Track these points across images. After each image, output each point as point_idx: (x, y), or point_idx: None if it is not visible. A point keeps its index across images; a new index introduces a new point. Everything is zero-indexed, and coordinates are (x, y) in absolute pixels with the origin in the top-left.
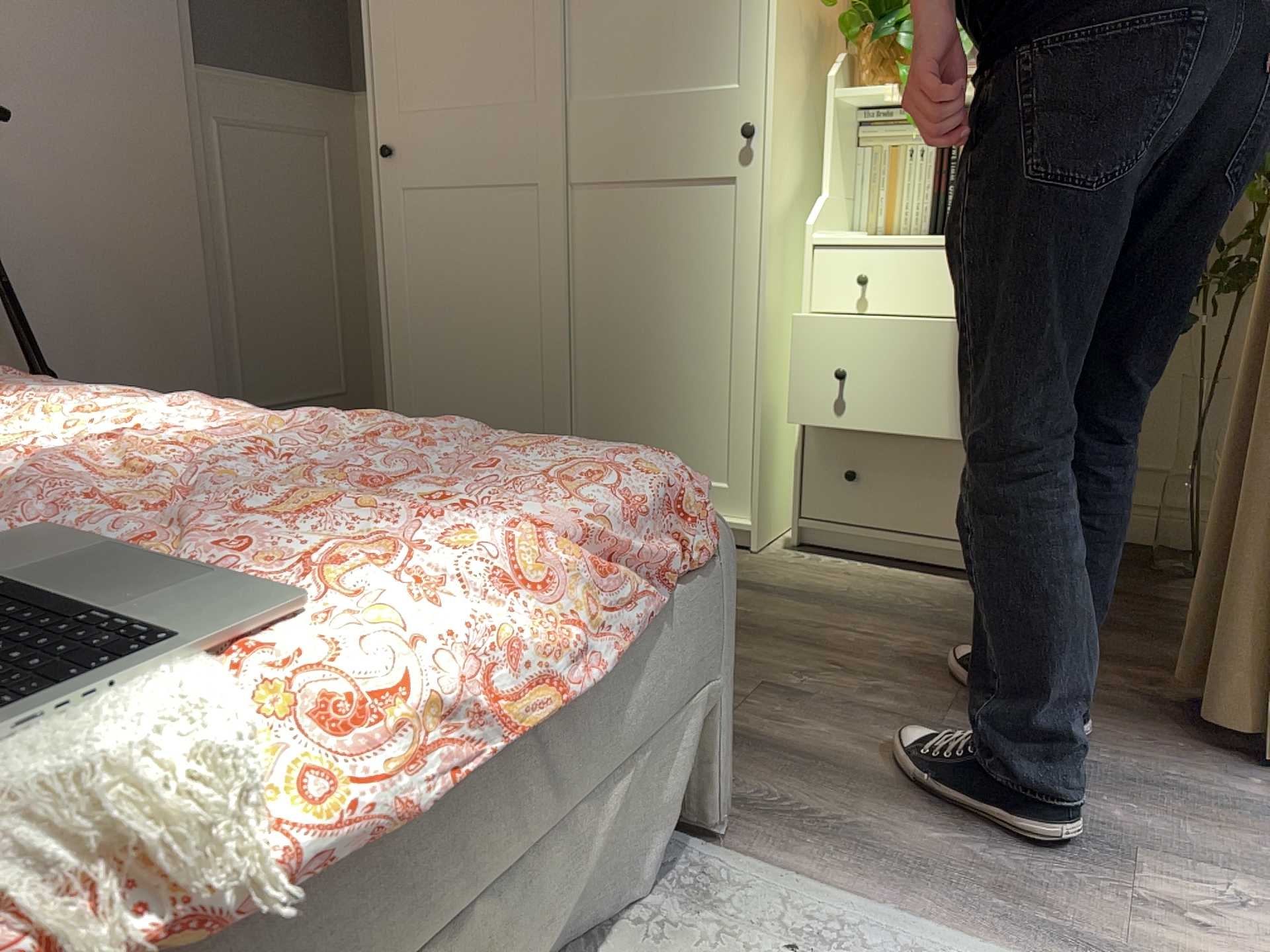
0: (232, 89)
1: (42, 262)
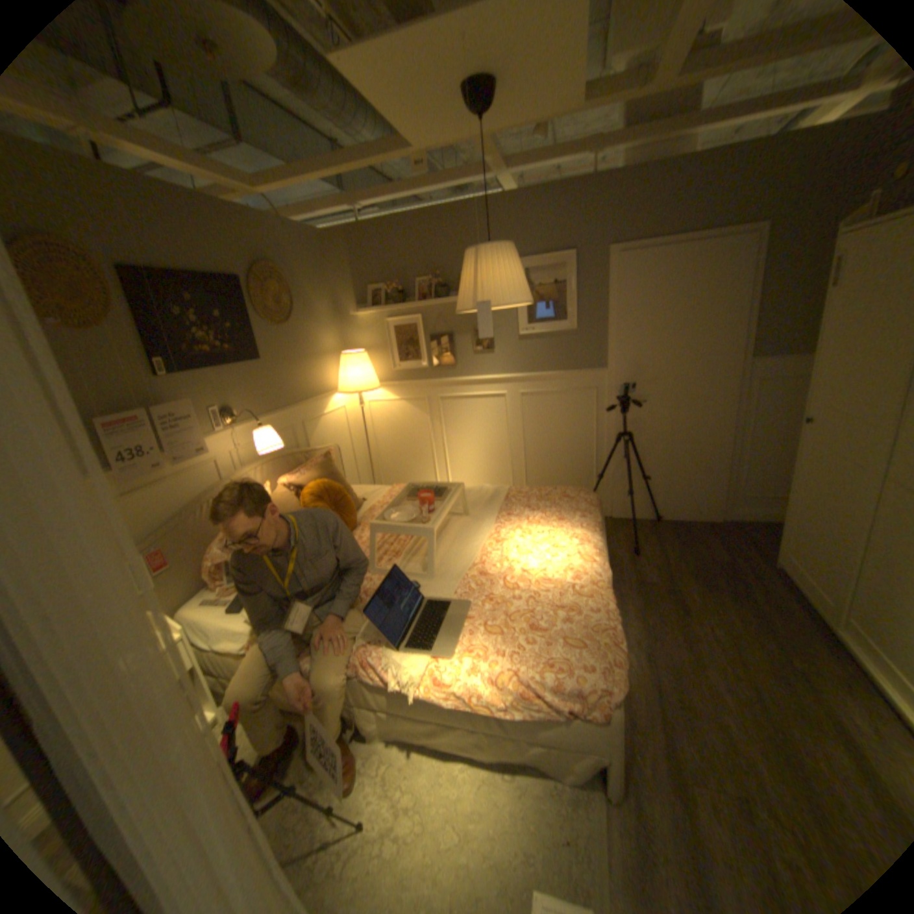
0: (771, 364)
1: (659, 439)
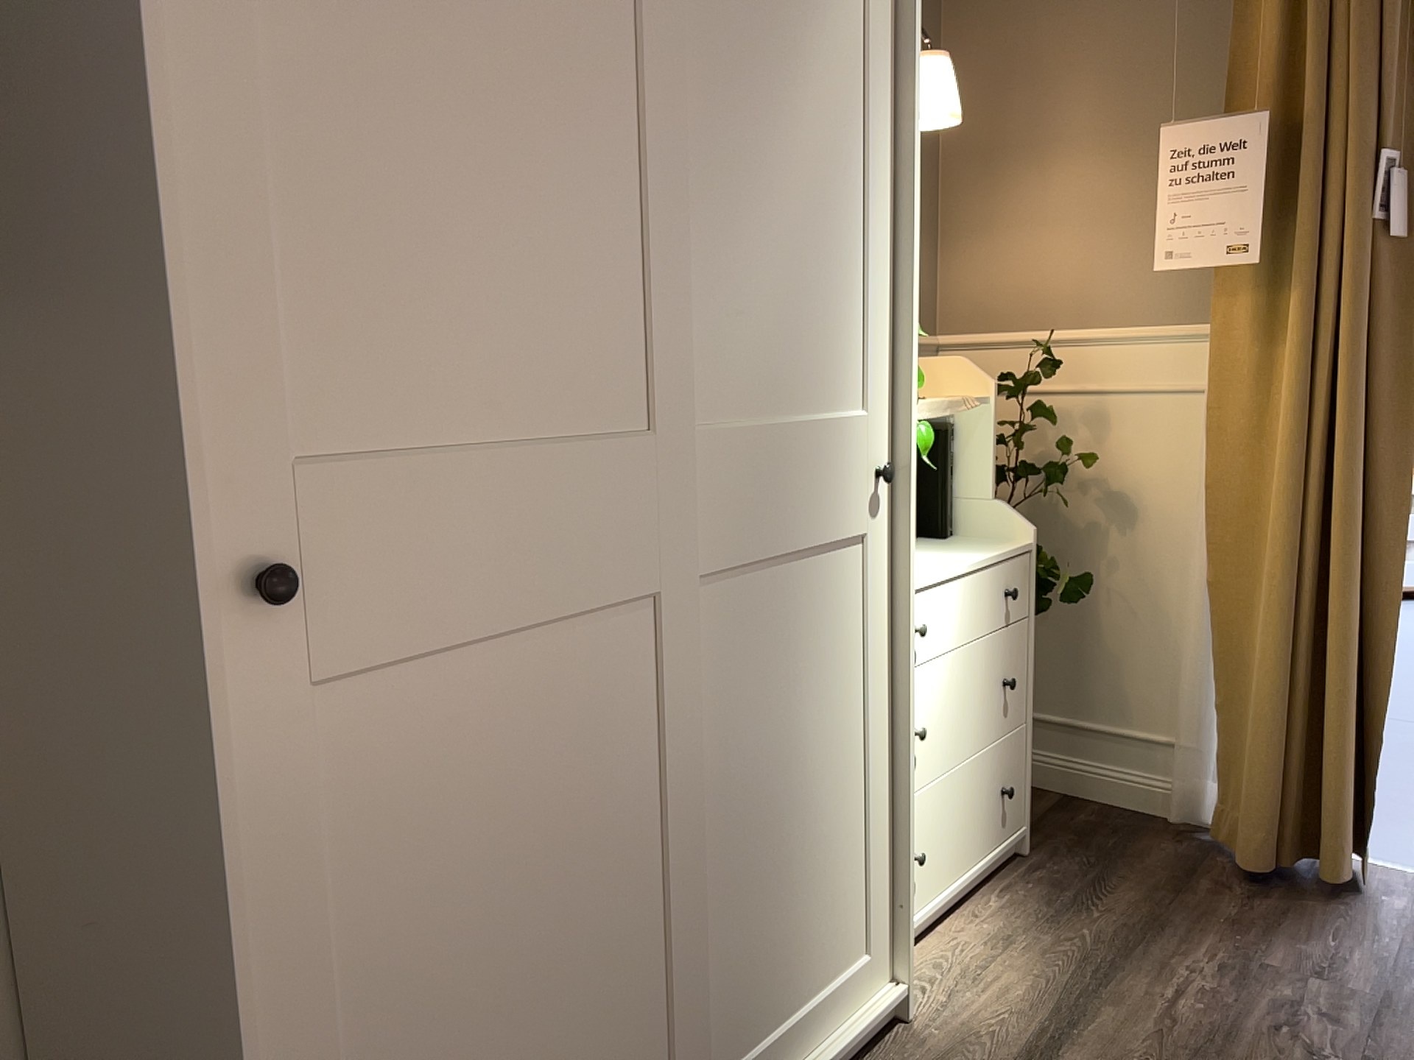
0: None
1: None
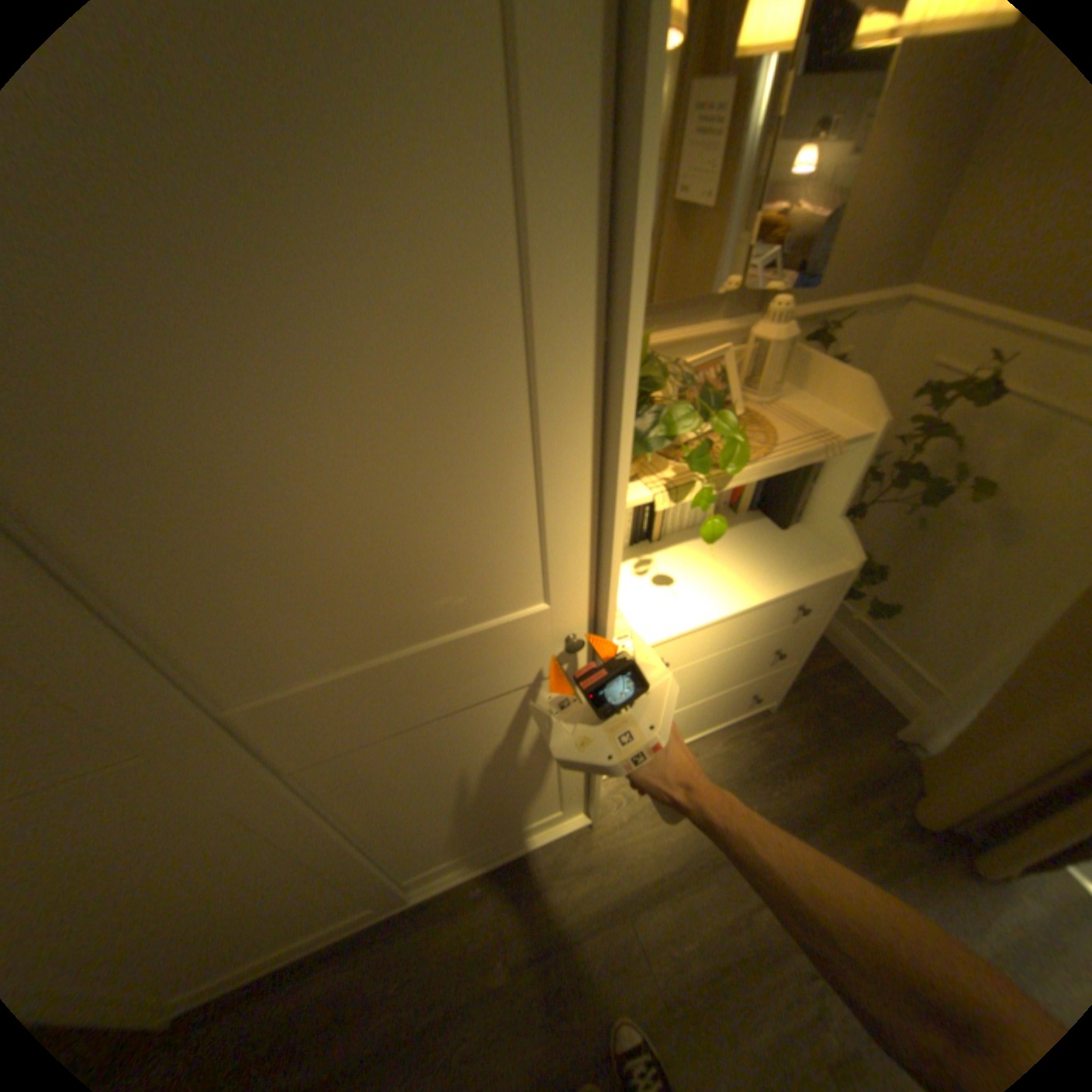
0: None
1: None
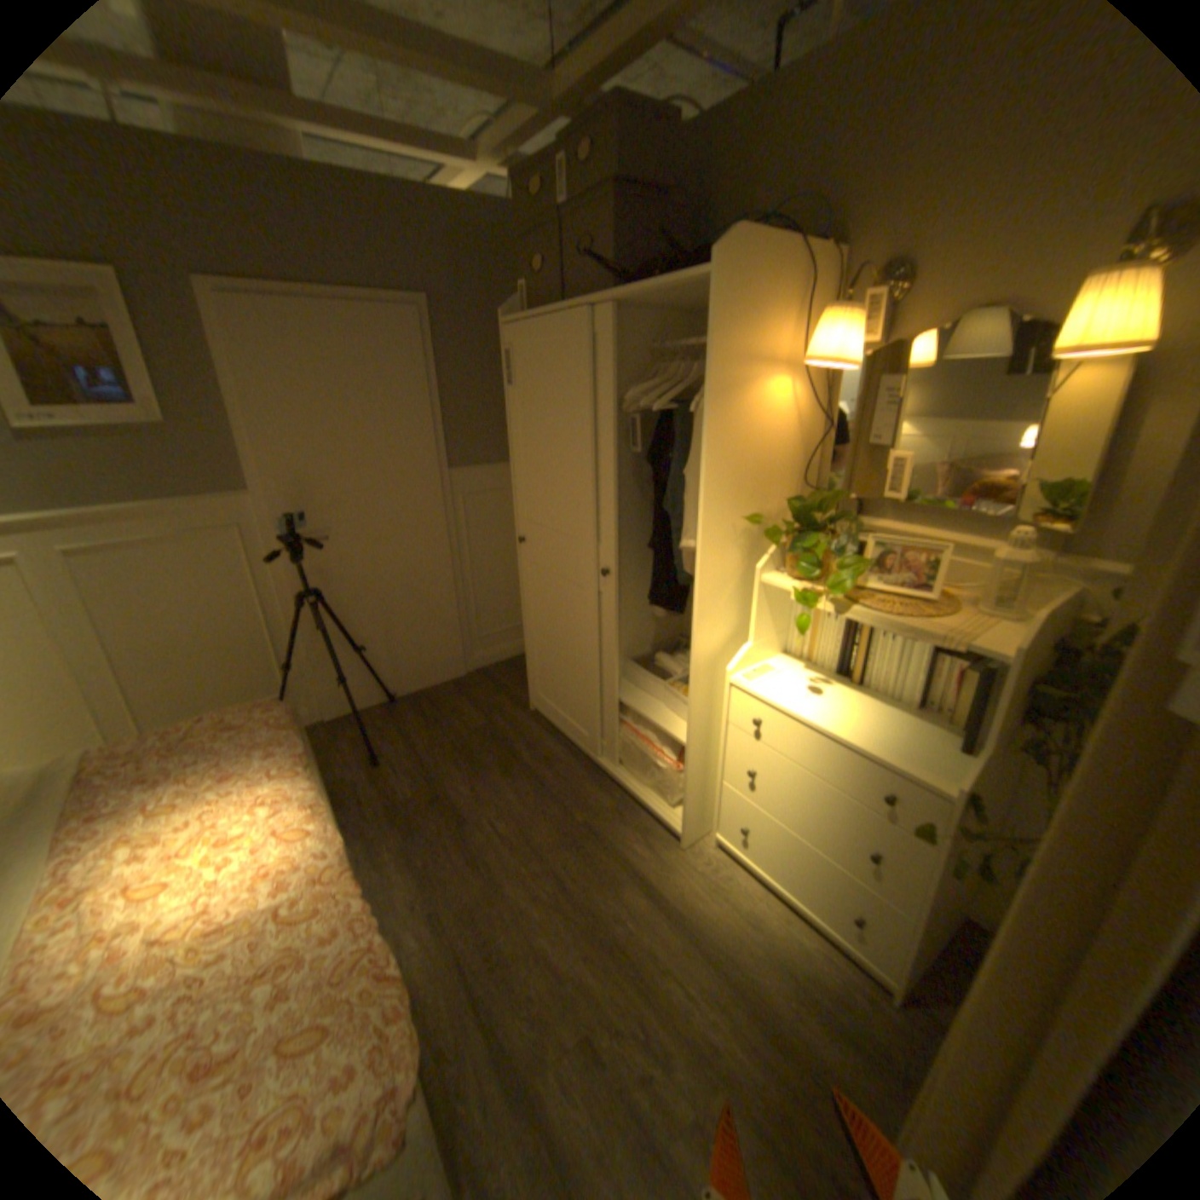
0: (469, 476)
1: (362, 589)
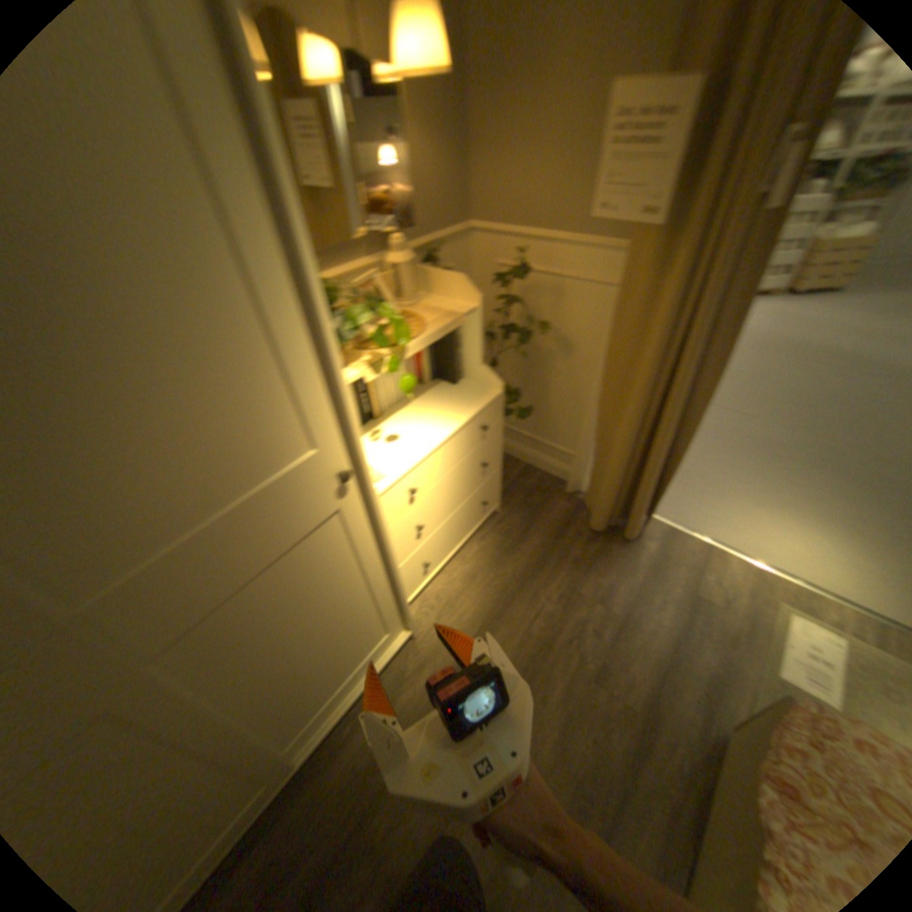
0: None
1: None
